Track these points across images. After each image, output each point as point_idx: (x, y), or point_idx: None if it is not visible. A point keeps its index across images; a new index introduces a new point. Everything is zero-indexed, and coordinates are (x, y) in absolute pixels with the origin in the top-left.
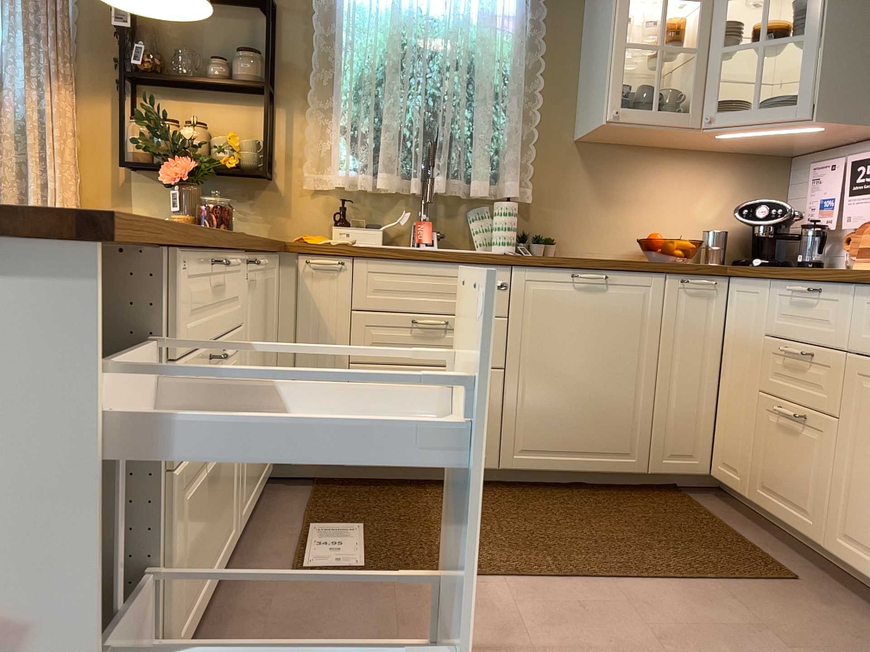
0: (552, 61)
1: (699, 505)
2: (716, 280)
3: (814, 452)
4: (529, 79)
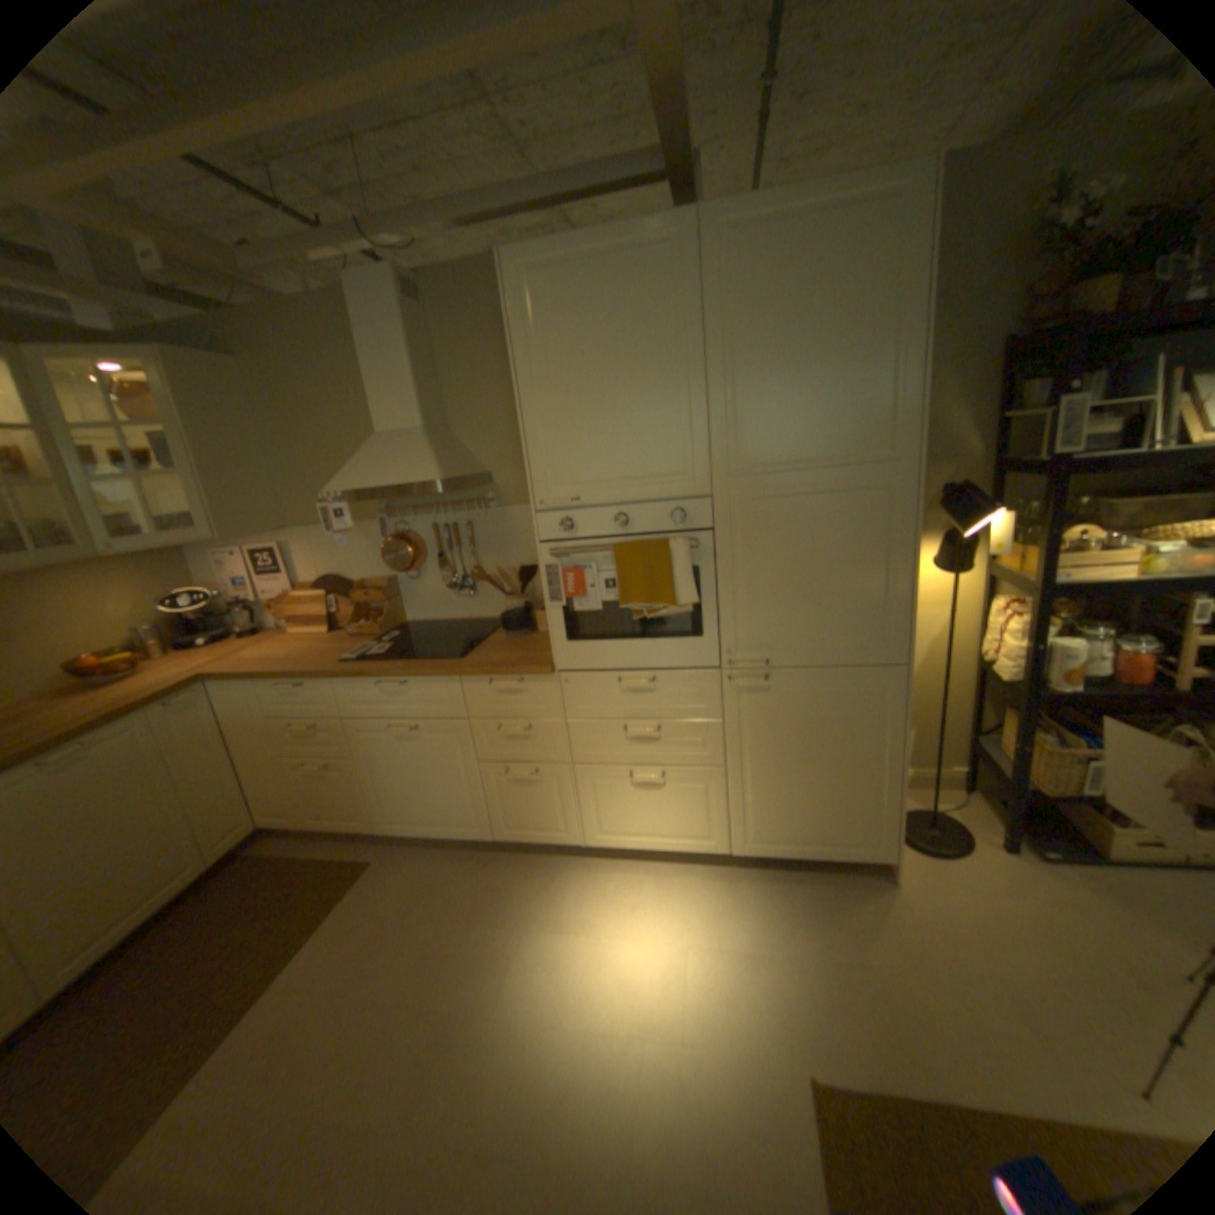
0: None
1: (262, 860)
2: (190, 691)
3: (341, 784)
4: None
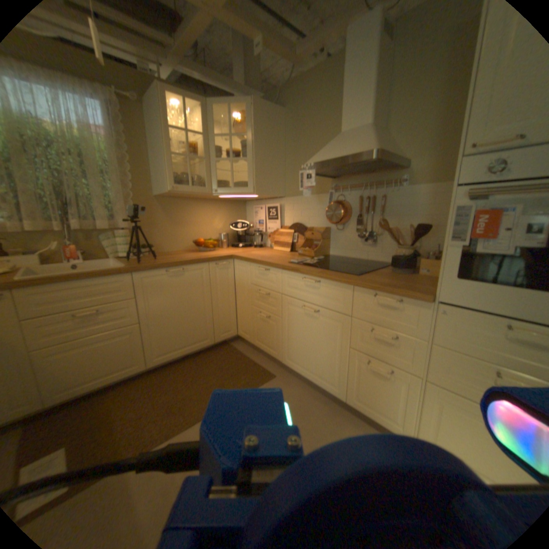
0: (131, 155)
1: (235, 350)
2: (227, 261)
3: (273, 329)
4: (119, 164)
